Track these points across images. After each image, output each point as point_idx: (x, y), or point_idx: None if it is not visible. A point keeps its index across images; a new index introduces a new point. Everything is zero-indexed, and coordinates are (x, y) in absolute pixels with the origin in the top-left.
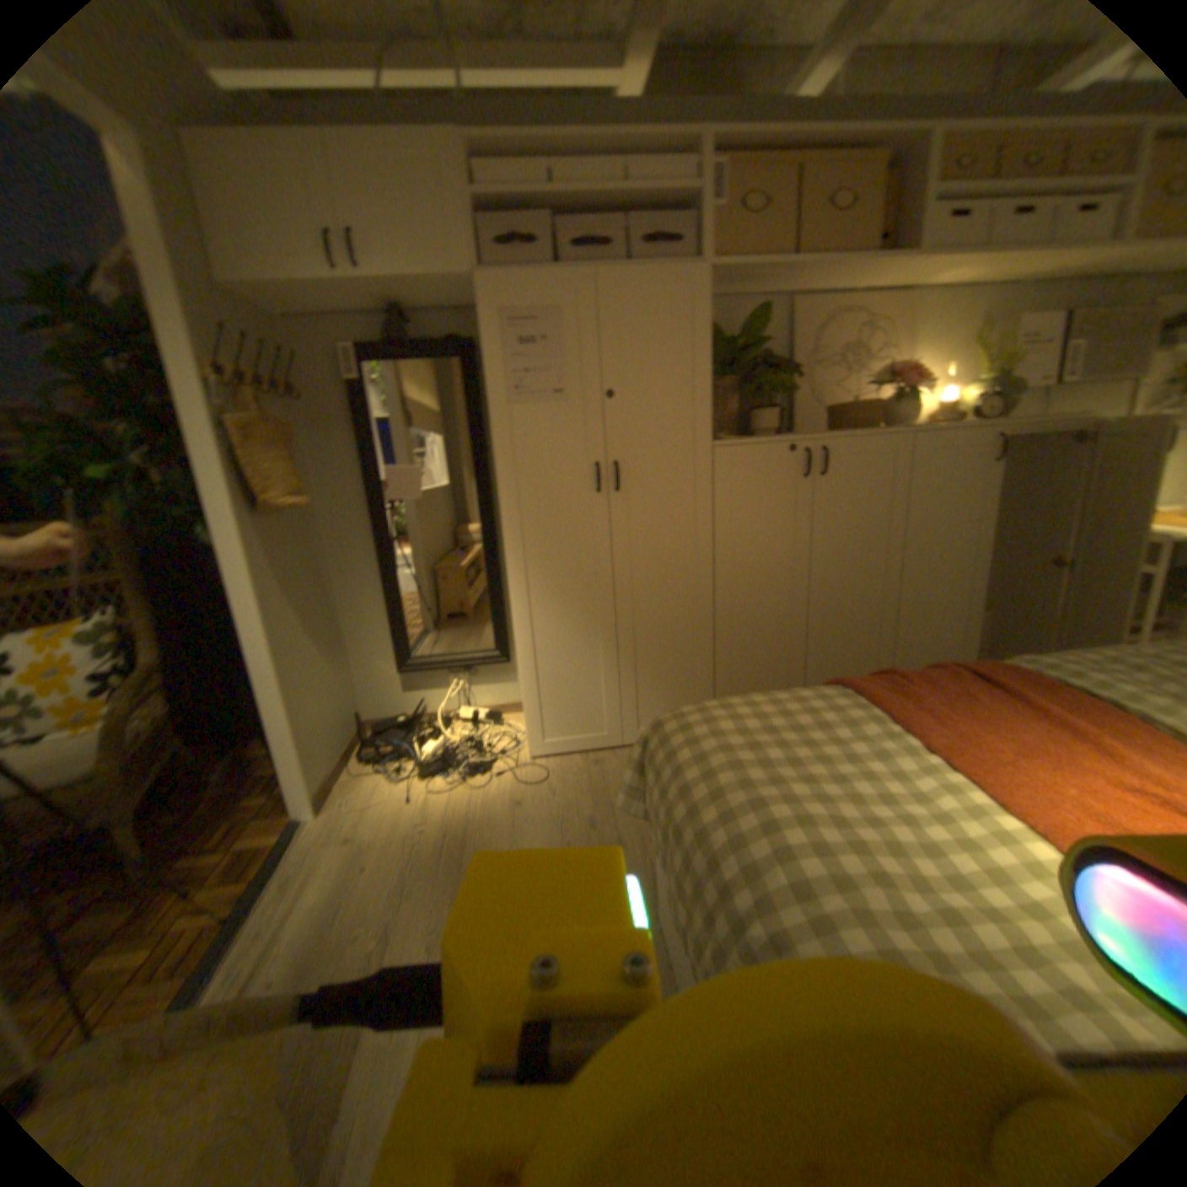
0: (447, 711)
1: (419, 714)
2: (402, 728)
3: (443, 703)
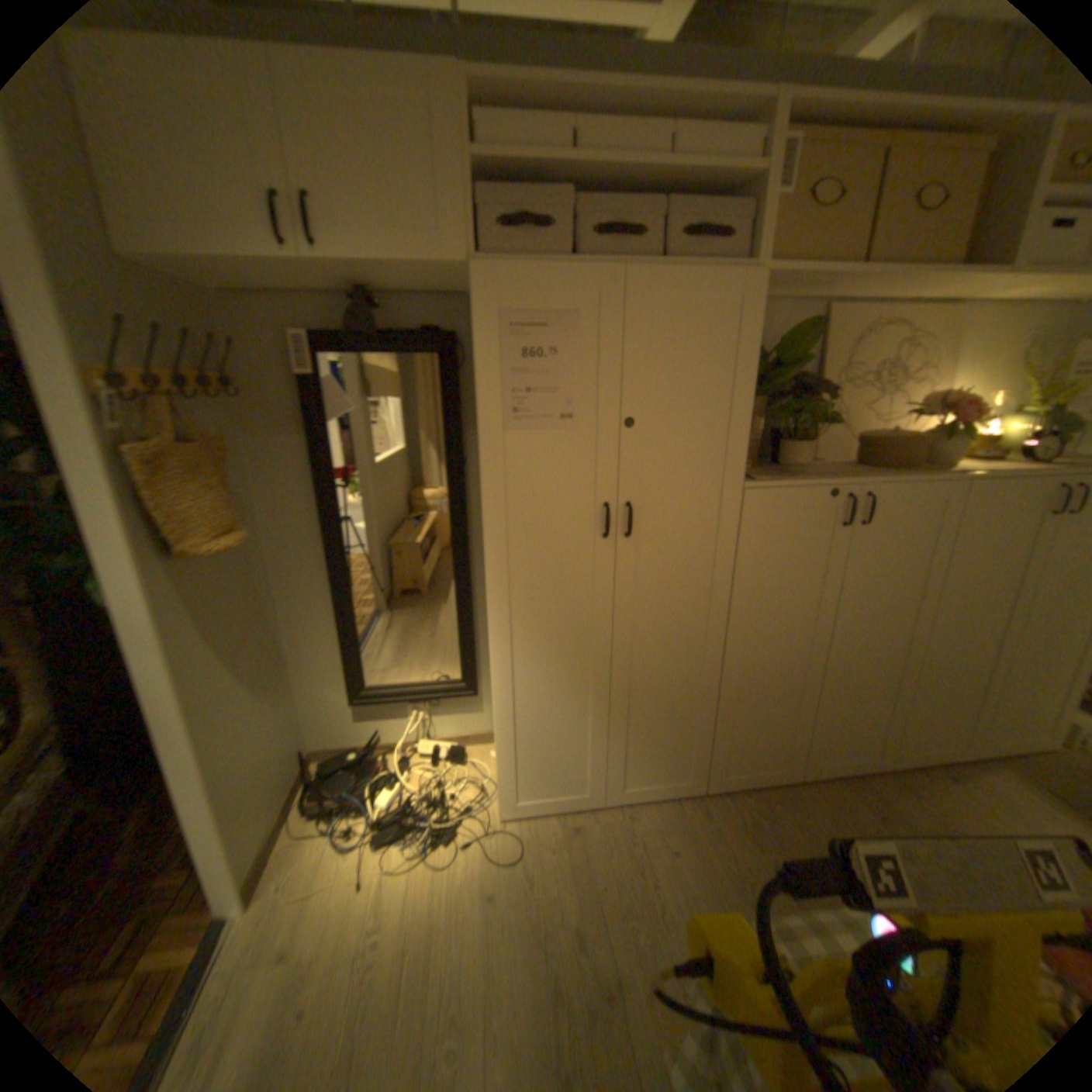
0: (405, 745)
1: (372, 750)
2: (354, 769)
3: (401, 737)
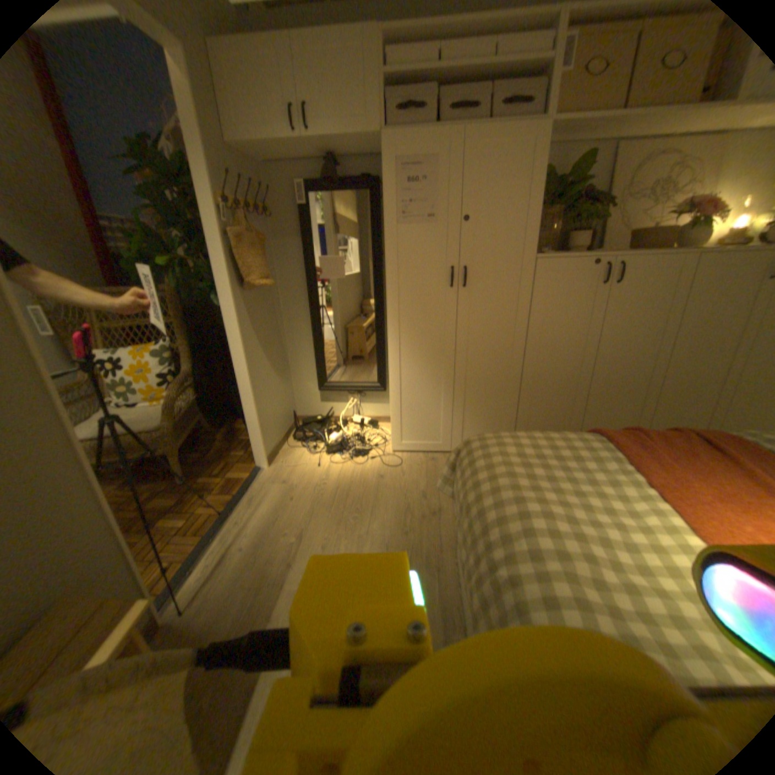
0: (346, 416)
1: (330, 416)
2: (320, 423)
3: (344, 412)
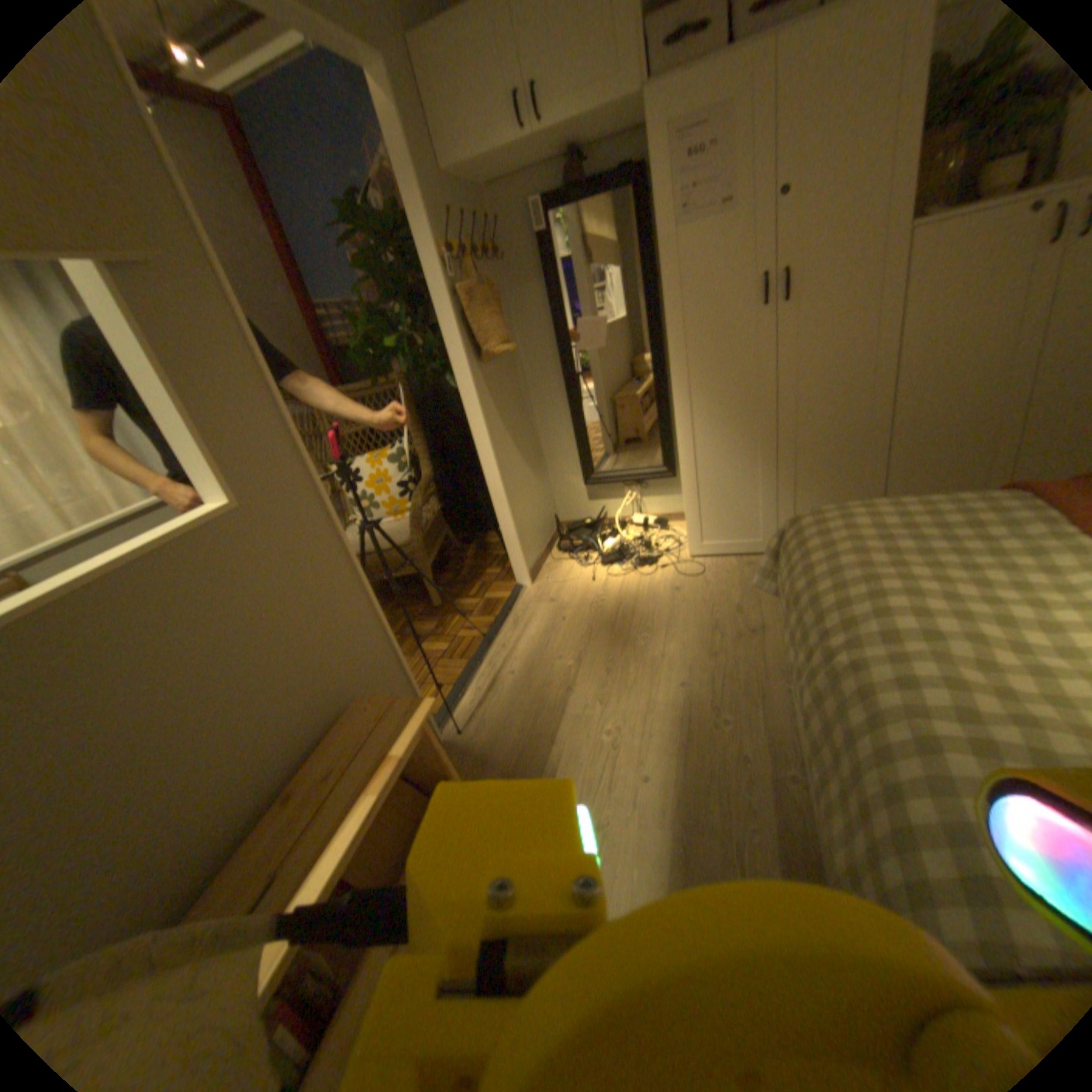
0: (624, 517)
1: (601, 518)
2: (589, 528)
3: (621, 511)
